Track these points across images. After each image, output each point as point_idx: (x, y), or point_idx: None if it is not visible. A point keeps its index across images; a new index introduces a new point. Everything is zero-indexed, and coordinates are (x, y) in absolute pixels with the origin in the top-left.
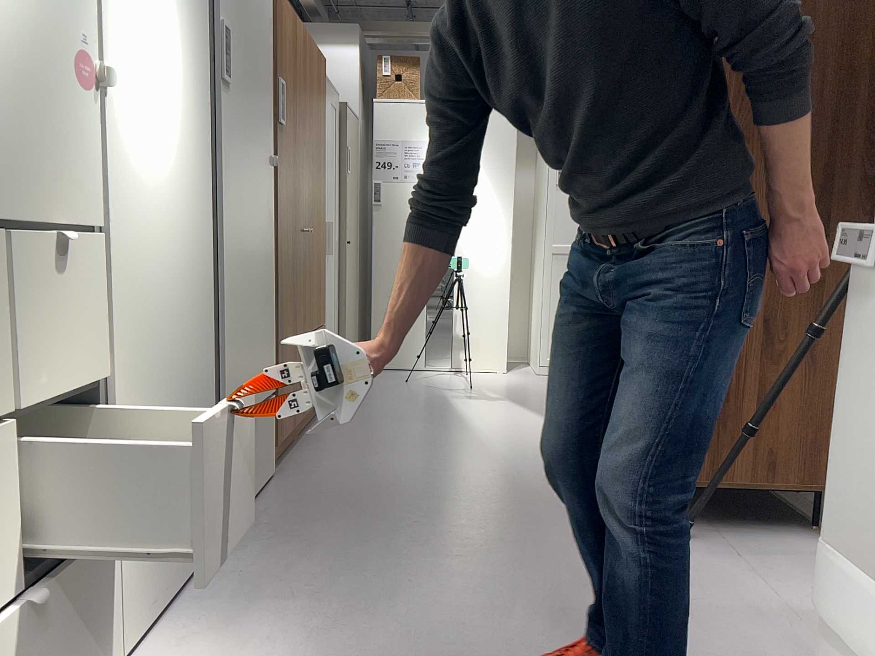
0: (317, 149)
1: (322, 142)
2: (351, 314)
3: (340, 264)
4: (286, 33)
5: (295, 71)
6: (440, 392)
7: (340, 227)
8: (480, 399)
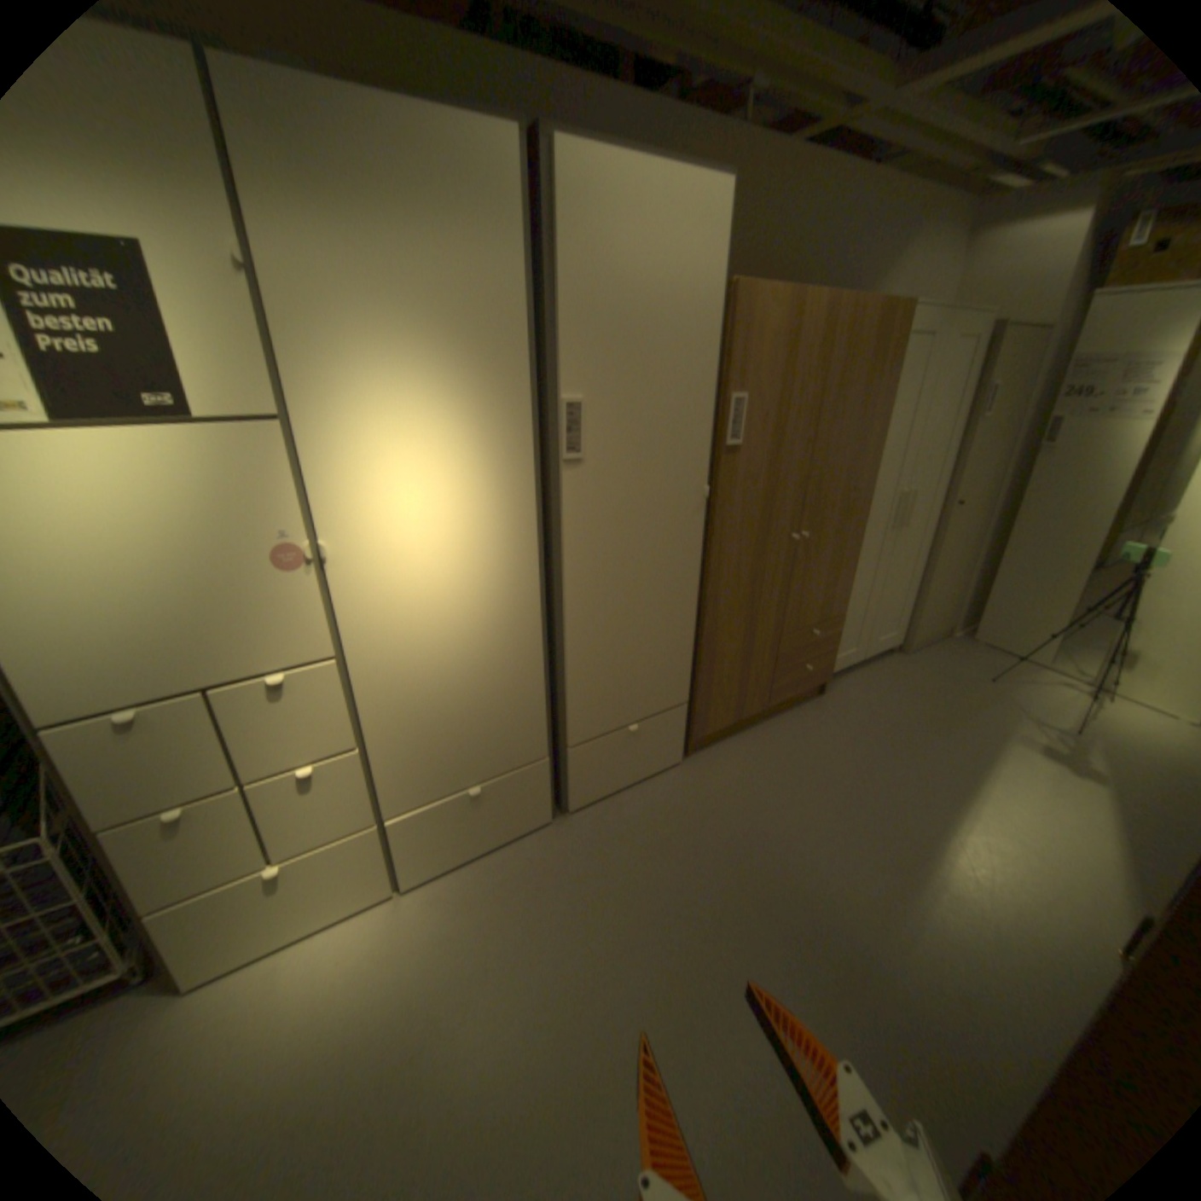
0: (858, 431)
1: (877, 417)
2: (951, 582)
3: (939, 530)
4: (767, 327)
5: (791, 364)
6: (1016, 721)
7: (952, 486)
8: (1063, 762)
